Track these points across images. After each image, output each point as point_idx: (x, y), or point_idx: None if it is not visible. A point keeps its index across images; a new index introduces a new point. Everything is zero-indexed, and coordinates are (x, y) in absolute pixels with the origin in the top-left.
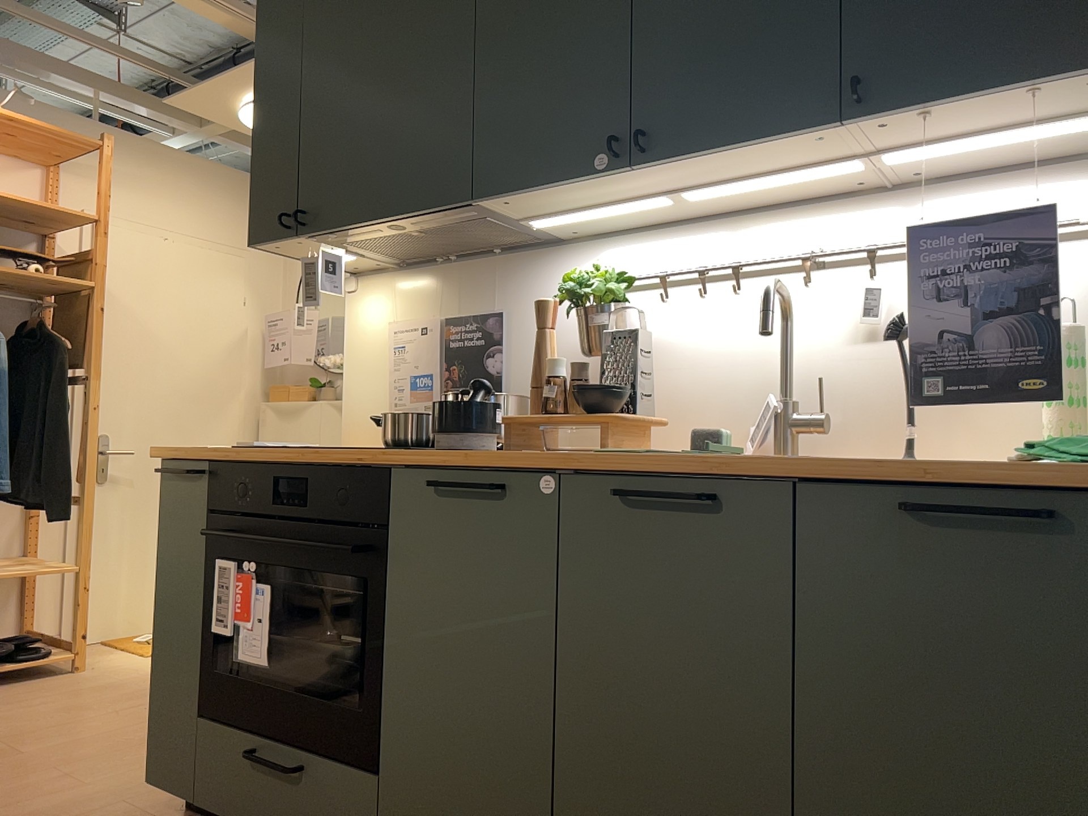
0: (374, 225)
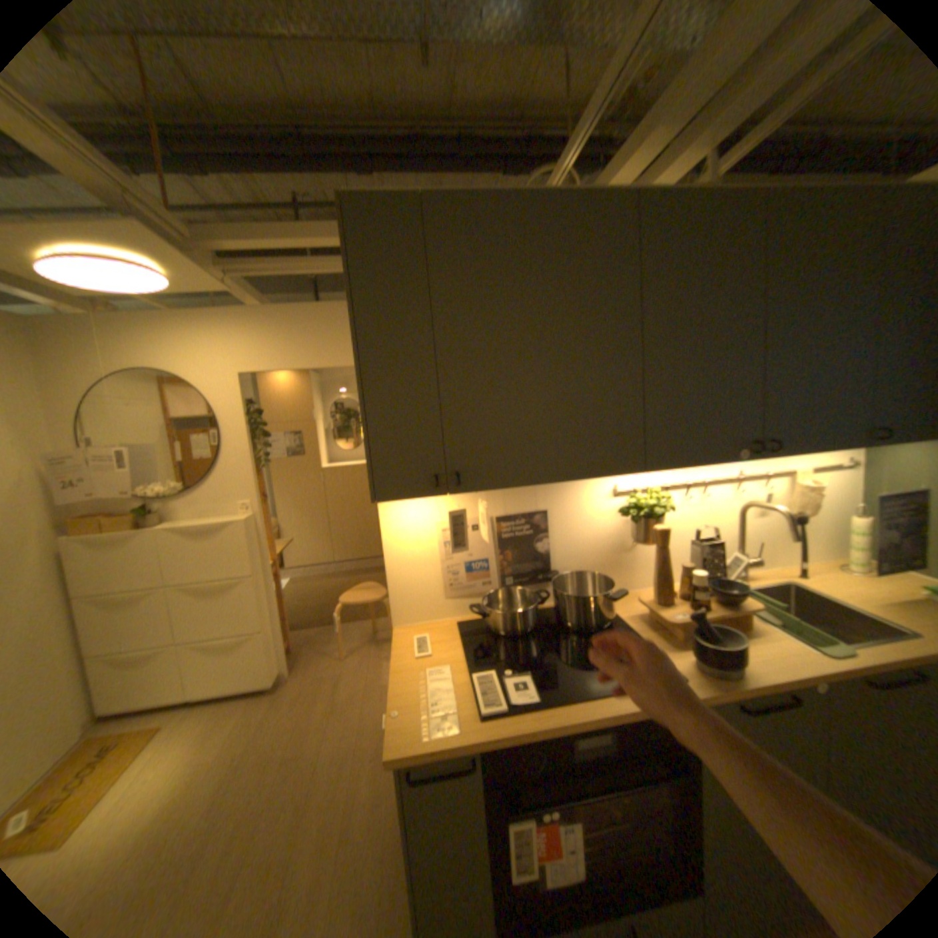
0: (535, 484)
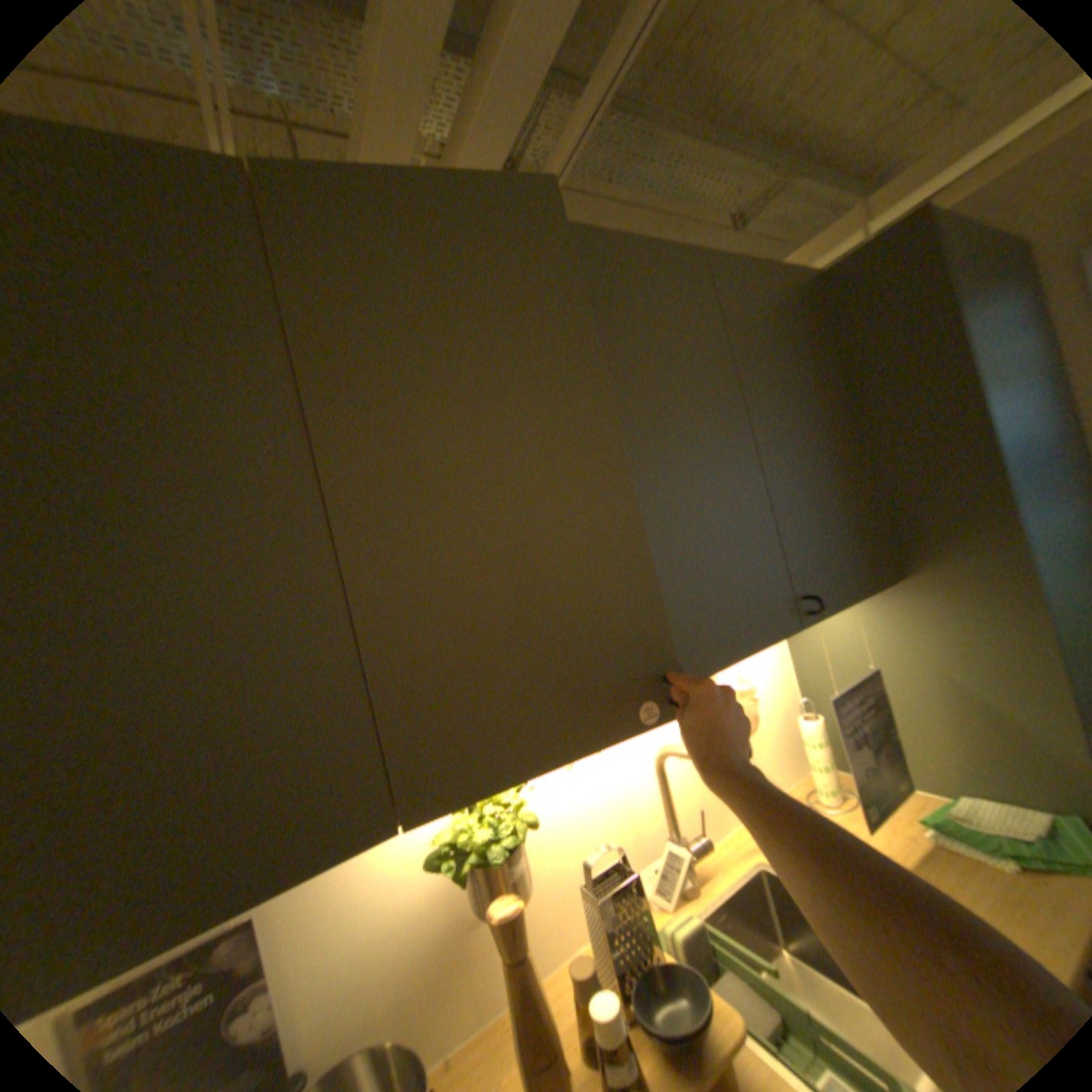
0: None
